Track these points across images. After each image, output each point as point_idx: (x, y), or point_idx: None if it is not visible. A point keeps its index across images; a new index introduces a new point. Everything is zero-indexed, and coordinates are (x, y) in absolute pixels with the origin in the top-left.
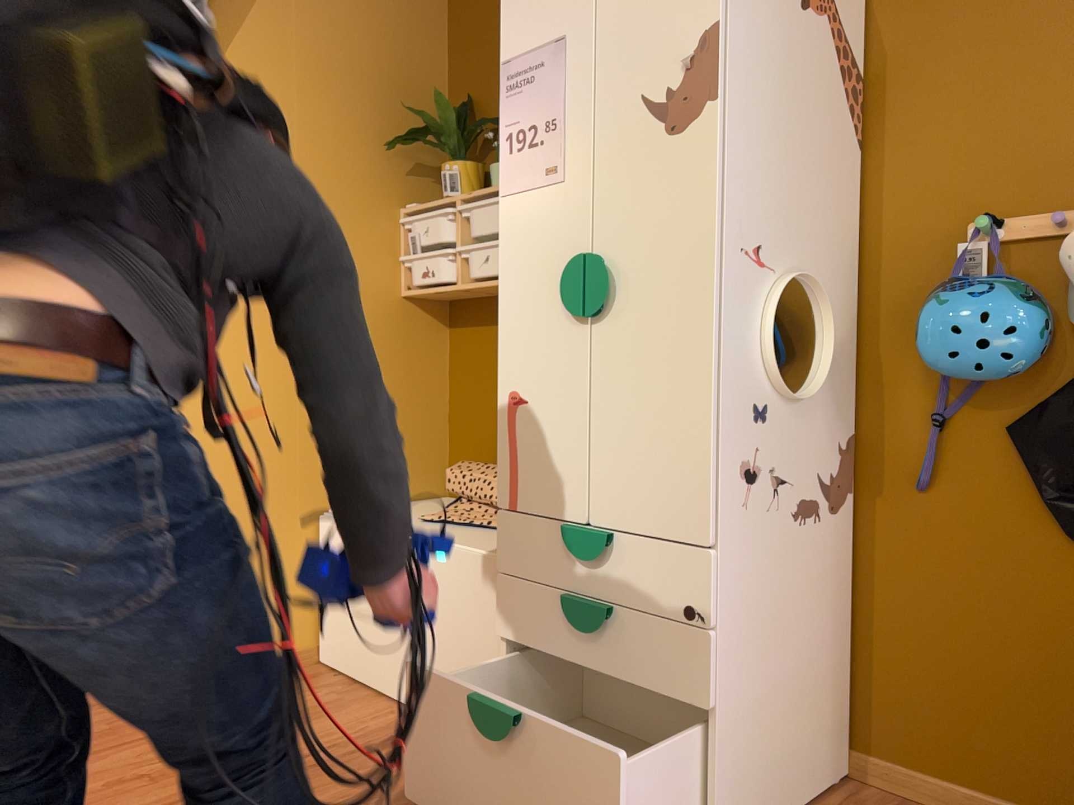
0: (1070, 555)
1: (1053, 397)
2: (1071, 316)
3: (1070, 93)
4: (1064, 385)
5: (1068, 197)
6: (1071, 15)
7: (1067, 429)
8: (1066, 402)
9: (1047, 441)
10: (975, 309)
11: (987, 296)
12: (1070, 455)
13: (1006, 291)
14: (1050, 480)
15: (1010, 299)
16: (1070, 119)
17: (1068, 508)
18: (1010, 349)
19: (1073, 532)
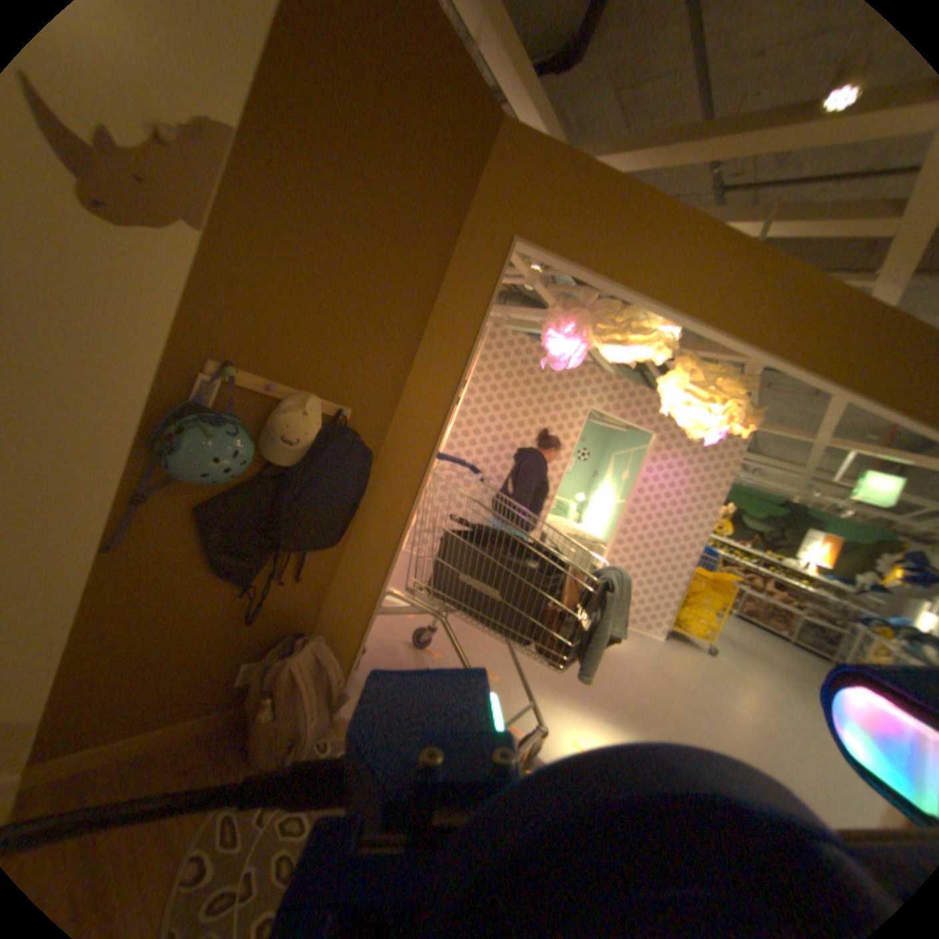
0: (206, 583)
1: (231, 494)
2: (263, 453)
3: (296, 310)
4: (236, 485)
5: (274, 373)
6: (312, 262)
7: (238, 516)
8: (242, 501)
9: (223, 523)
10: (231, 448)
11: (237, 438)
12: (233, 530)
13: (243, 433)
14: (215, 544)
15: (247, 442)
16: (290, 326)
17: (221, 560)
18: (237, 474)
19: (220, 573)
